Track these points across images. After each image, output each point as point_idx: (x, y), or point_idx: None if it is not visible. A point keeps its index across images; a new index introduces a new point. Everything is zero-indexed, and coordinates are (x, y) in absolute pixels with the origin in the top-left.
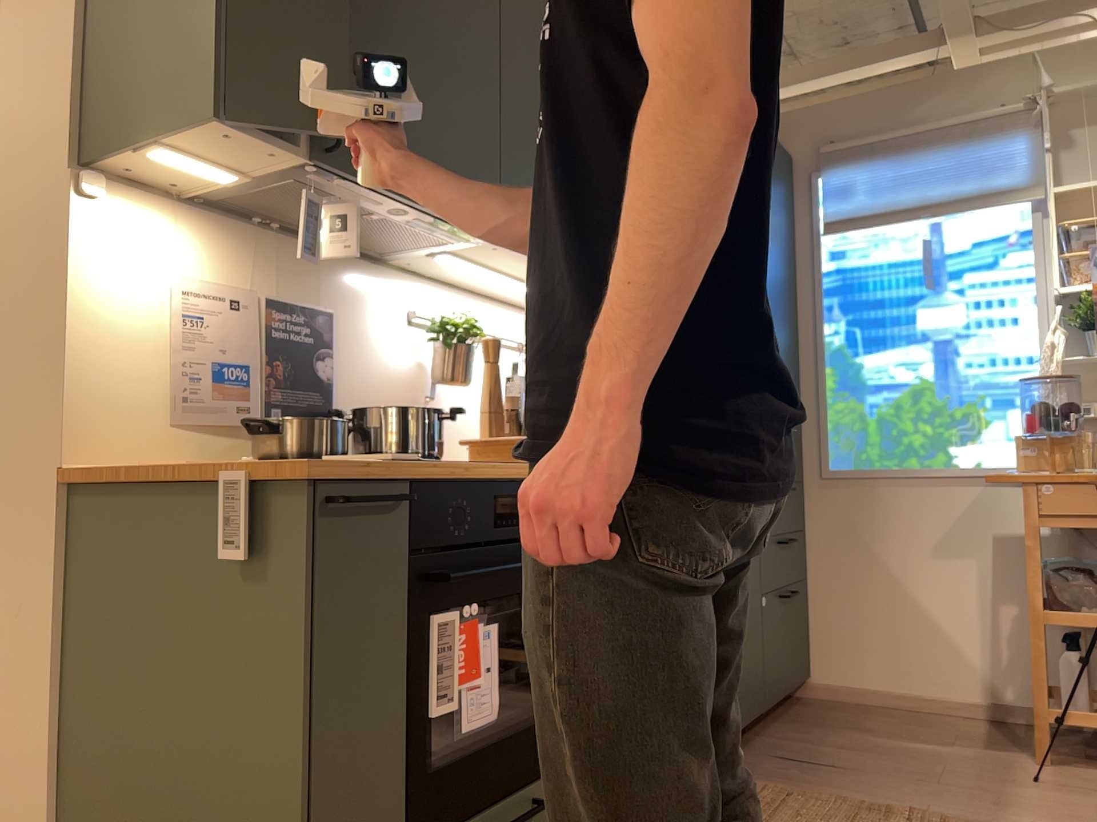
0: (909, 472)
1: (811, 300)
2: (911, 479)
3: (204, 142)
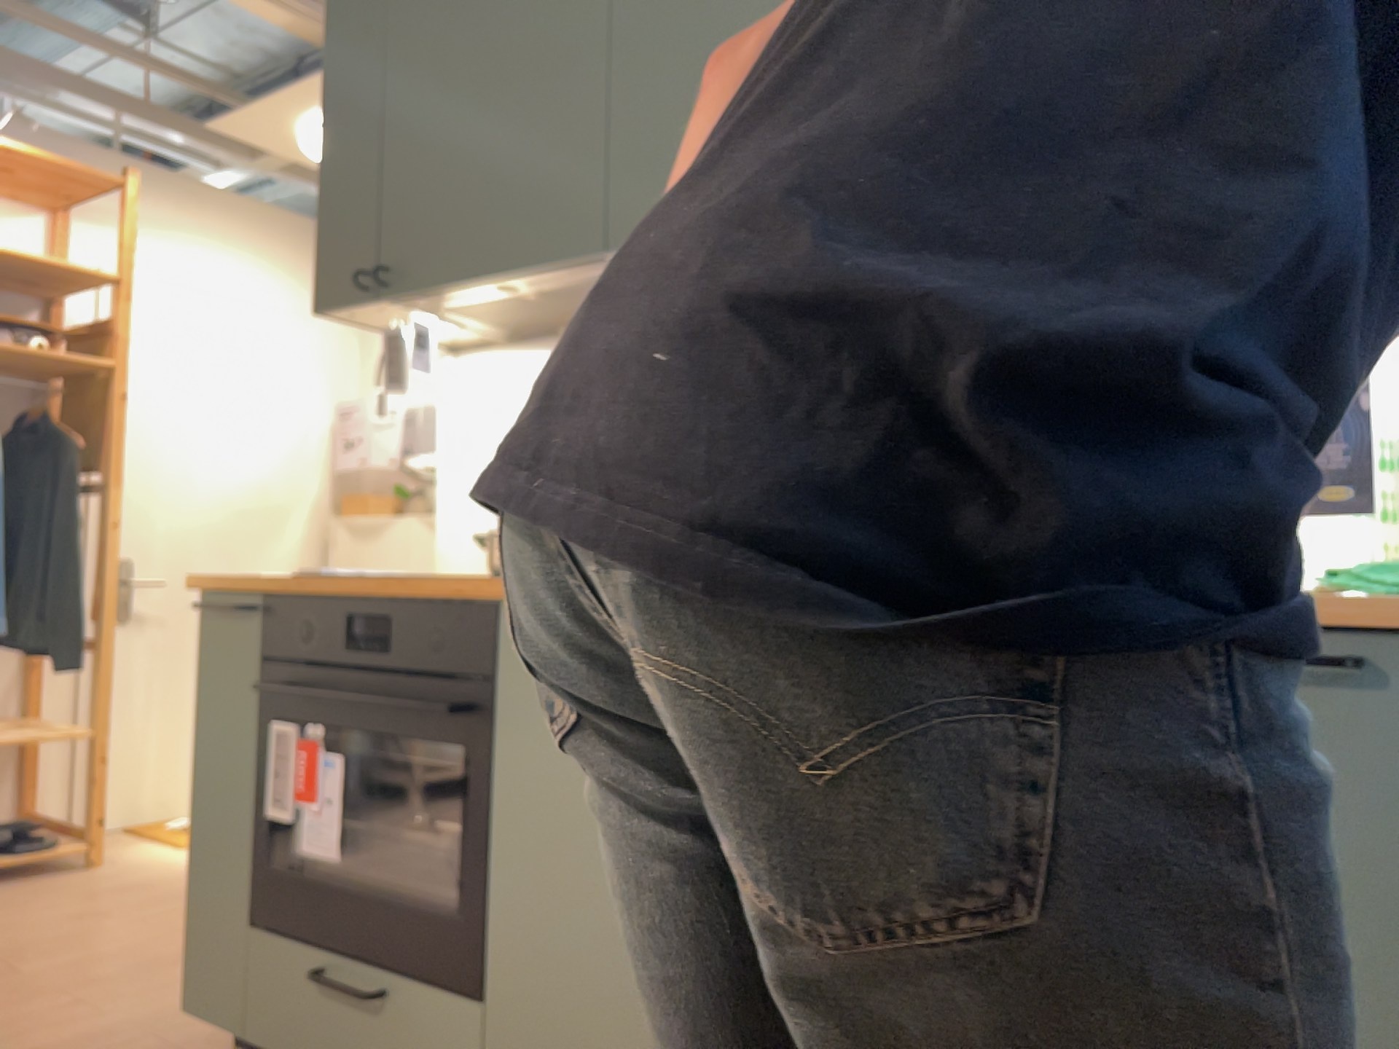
0: None
1: None
2: None
3: (370, 321)
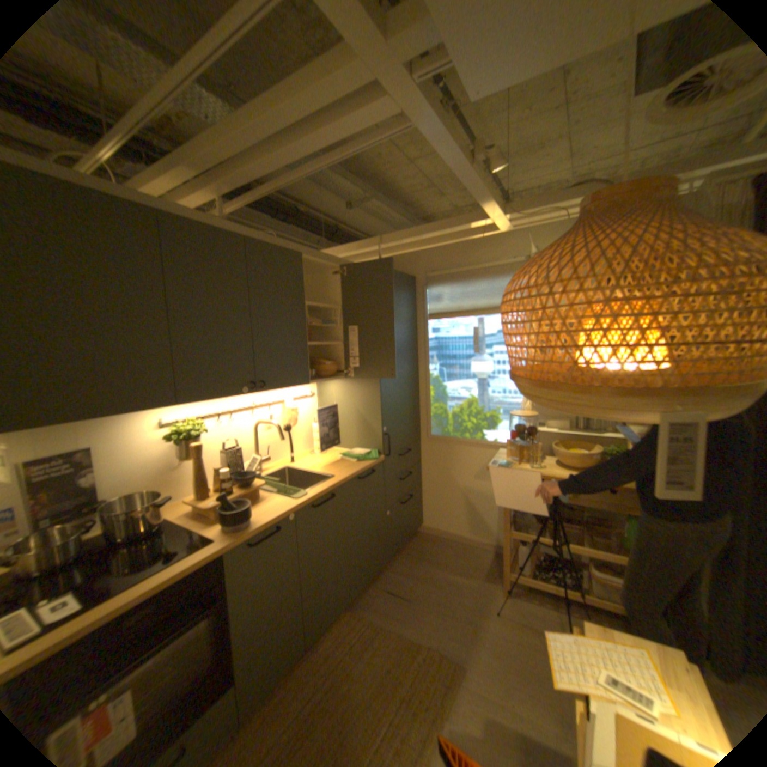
0: (465, 441)
1: (423, 352)
2: (466, 444)
3: None
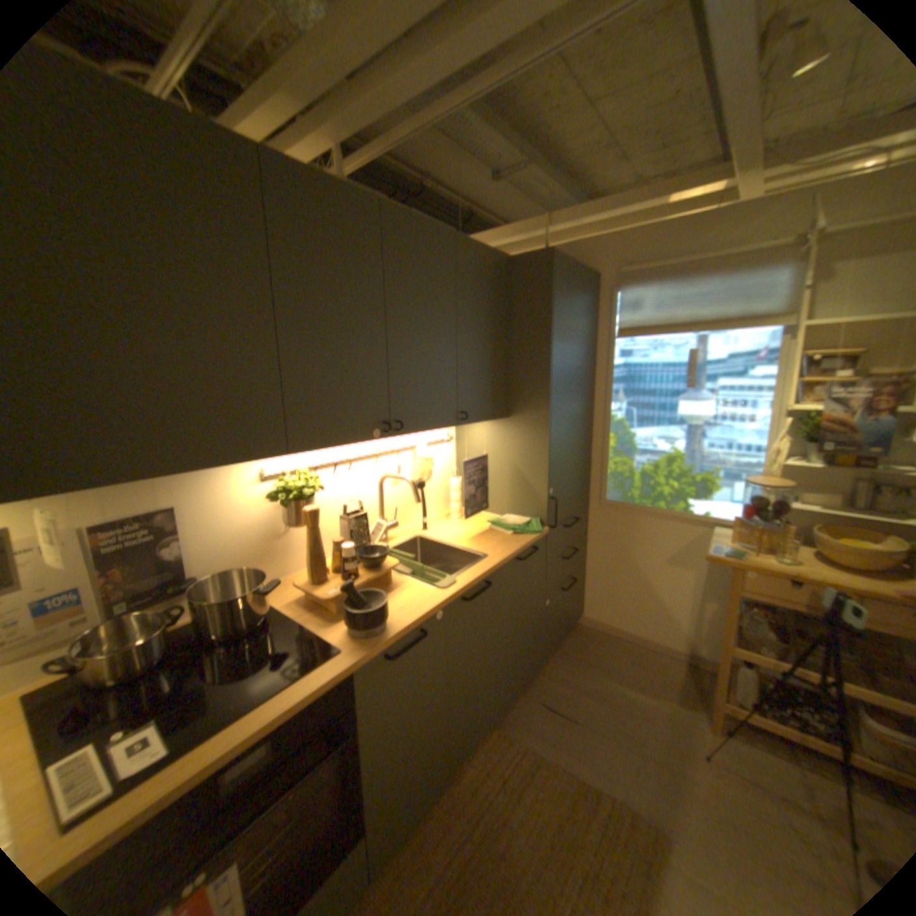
0: (658, 512)
1: (604, 384)
2: (659, 515)
3: None
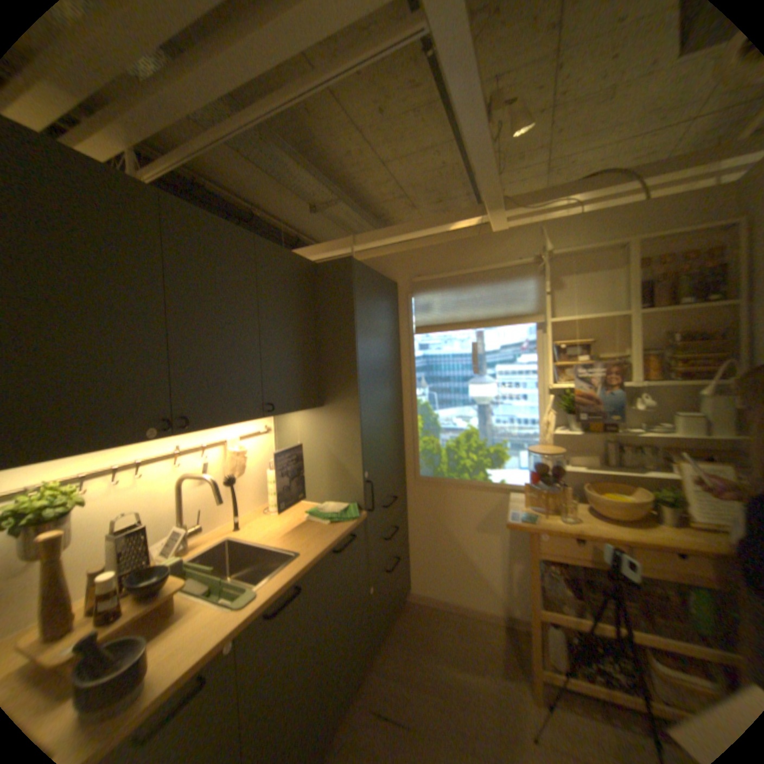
0: (463, 483)
1: (408, 373)
2: (464, 486)
3: None
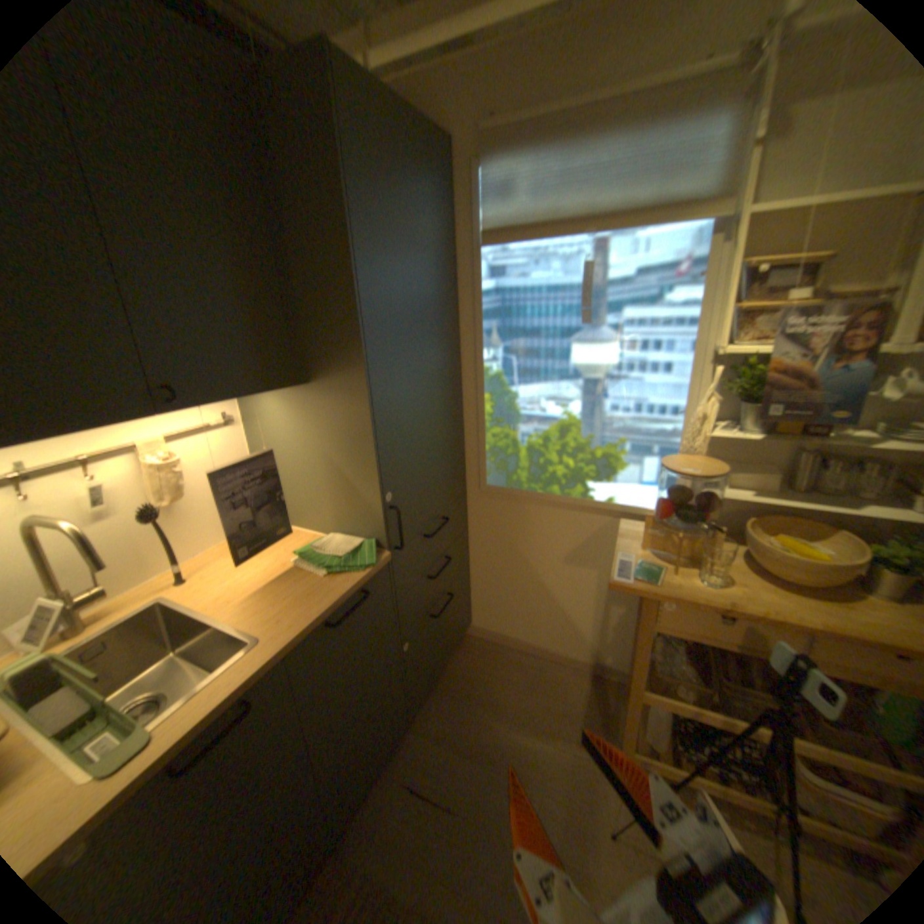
0: (550, 499)
1: (471, 322)
2: (552, 503)
3: None
